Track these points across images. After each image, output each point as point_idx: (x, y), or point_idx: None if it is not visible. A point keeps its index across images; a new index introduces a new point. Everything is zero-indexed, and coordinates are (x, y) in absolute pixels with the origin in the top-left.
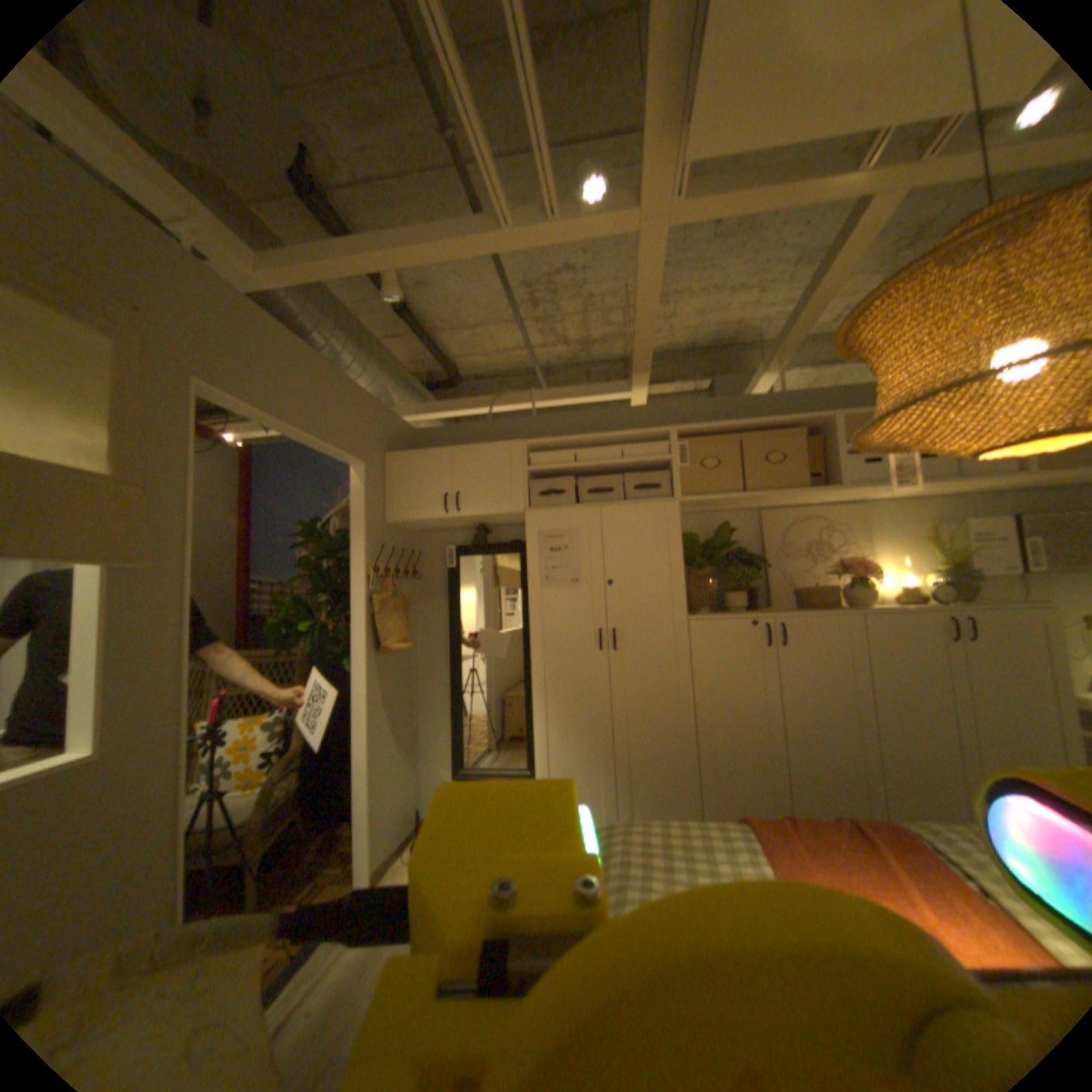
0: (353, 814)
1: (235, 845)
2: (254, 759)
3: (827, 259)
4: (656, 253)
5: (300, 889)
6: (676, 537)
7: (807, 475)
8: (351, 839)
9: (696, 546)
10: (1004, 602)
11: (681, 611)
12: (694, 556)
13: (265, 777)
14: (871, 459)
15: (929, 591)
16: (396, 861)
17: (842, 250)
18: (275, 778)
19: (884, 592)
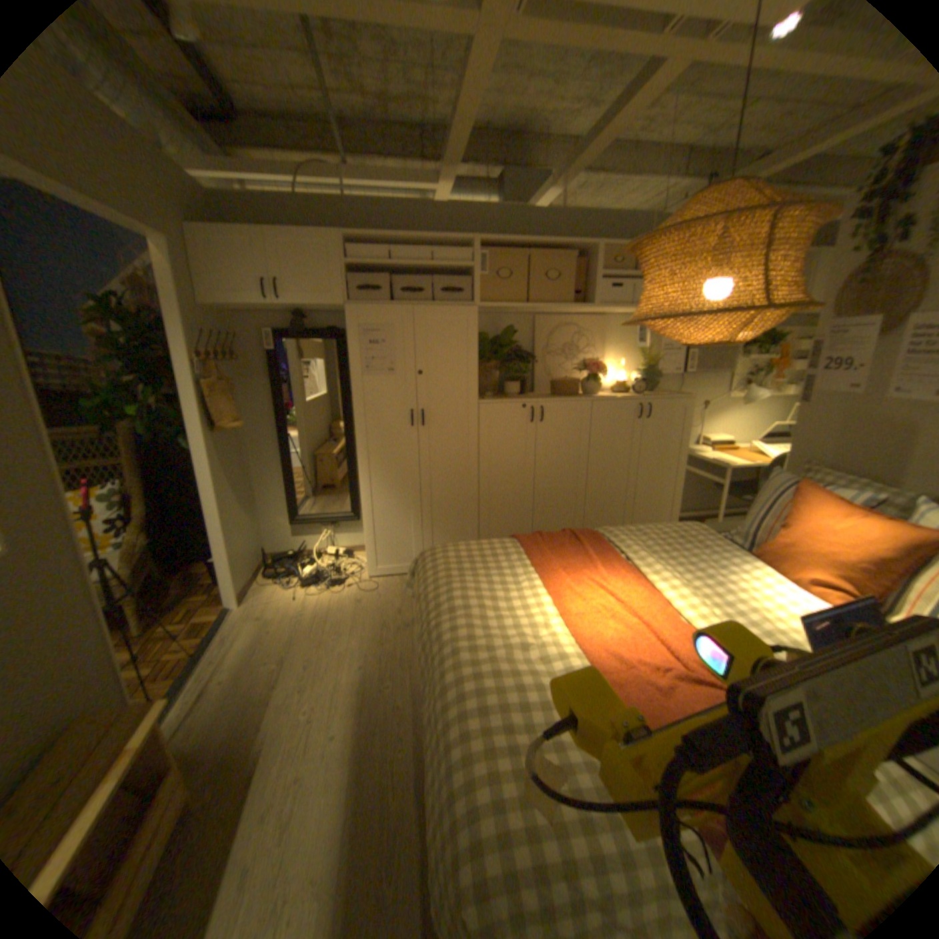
0: (216, 561)
1: (111, 596)
2: (100, 529)
3: (619, 105)
4: (485, 67)
5: (178, 616)
6: (471, 337)
7: (570, 291)
8: (218, 578)
9: (485, 344)
10: (668, 392)
11: (471, 396)
12: (482, 352)
13: (116, 542)
14: (615, 284)
15: (630, 384)
16: (255, 587)
17: (632, 103)
18: (127, 542)
19: (604, 383)
